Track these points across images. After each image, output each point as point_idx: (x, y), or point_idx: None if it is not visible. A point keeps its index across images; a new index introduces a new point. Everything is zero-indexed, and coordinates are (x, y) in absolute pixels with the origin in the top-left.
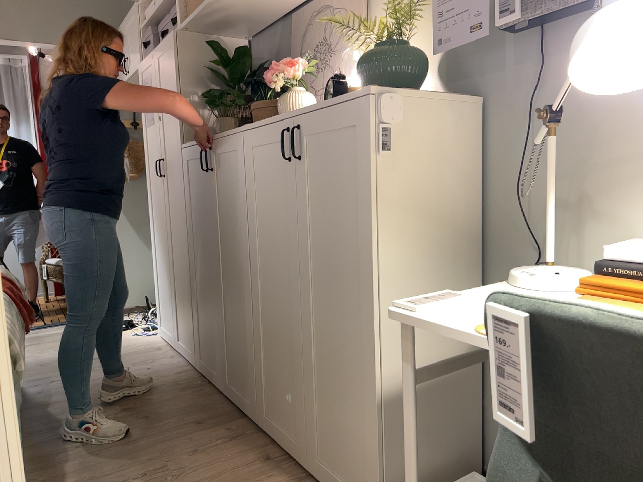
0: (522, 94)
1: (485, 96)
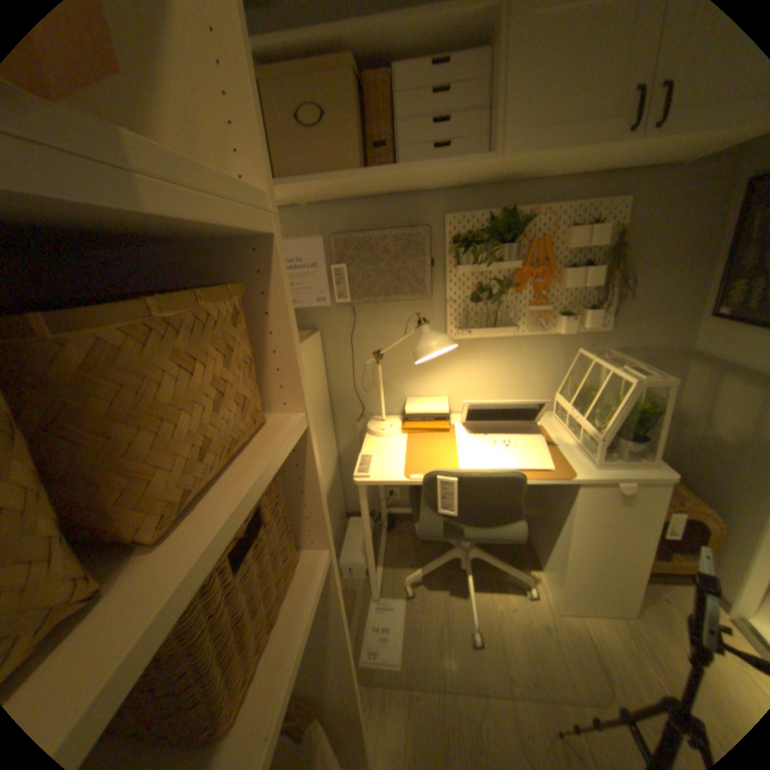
0: (341, 329)
1: (319, 328)
